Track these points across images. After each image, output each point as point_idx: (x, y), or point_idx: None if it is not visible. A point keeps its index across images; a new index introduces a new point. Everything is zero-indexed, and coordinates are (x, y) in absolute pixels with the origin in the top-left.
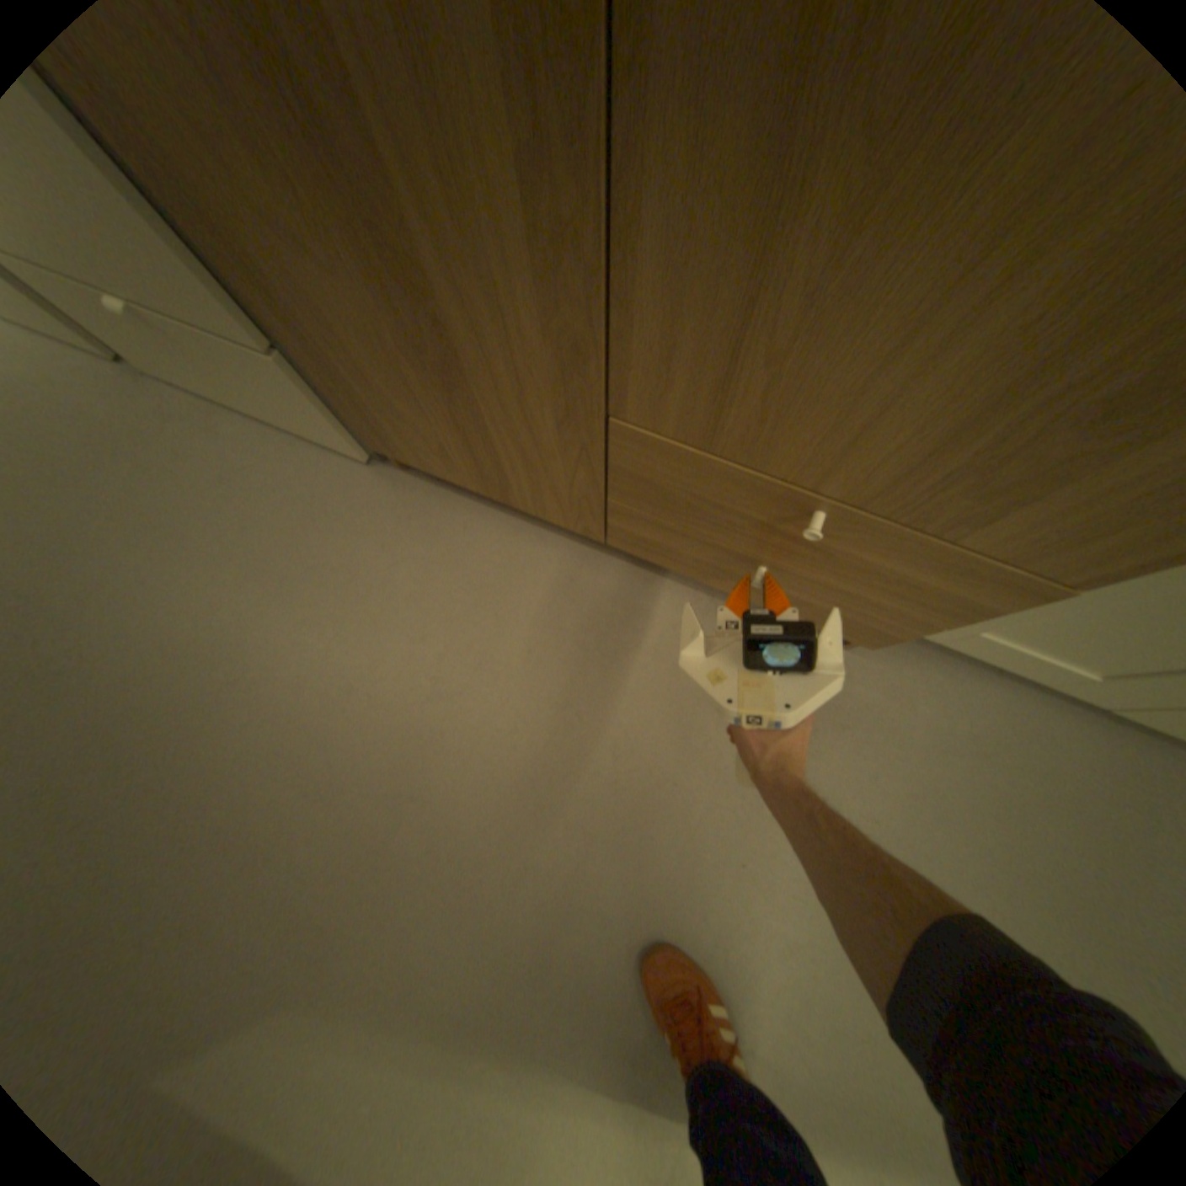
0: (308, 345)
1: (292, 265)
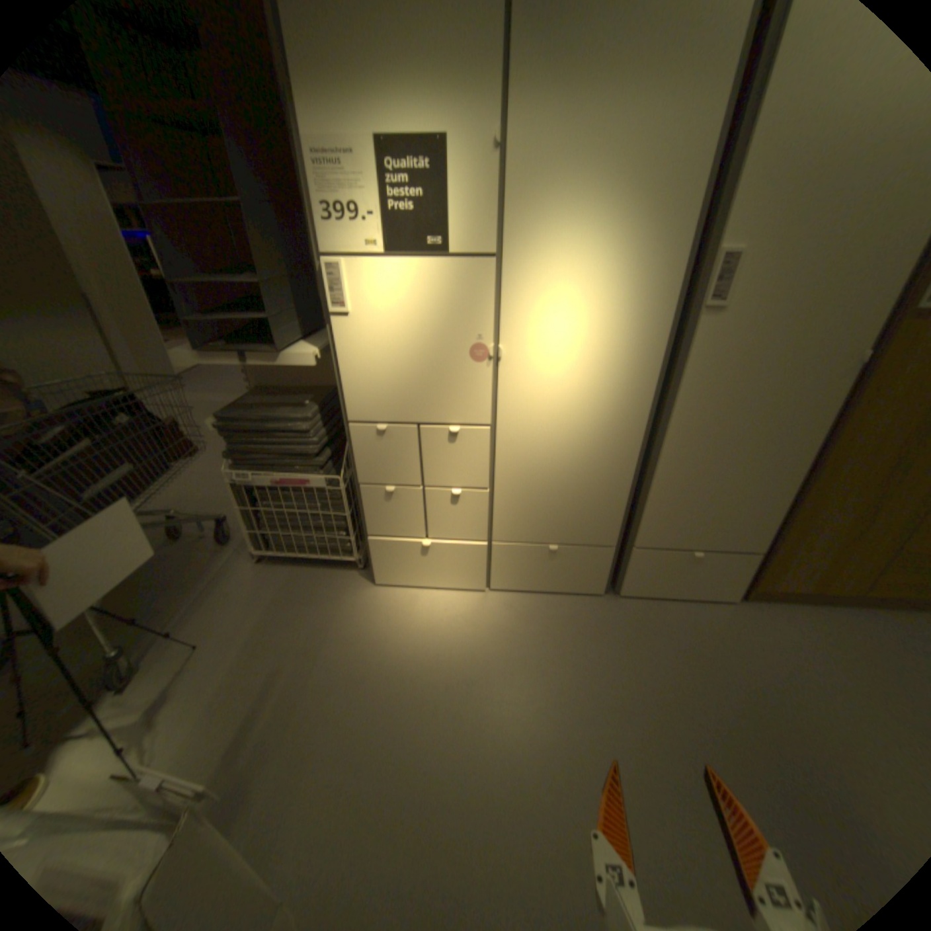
0: (797, 545)
1: (833, 519)
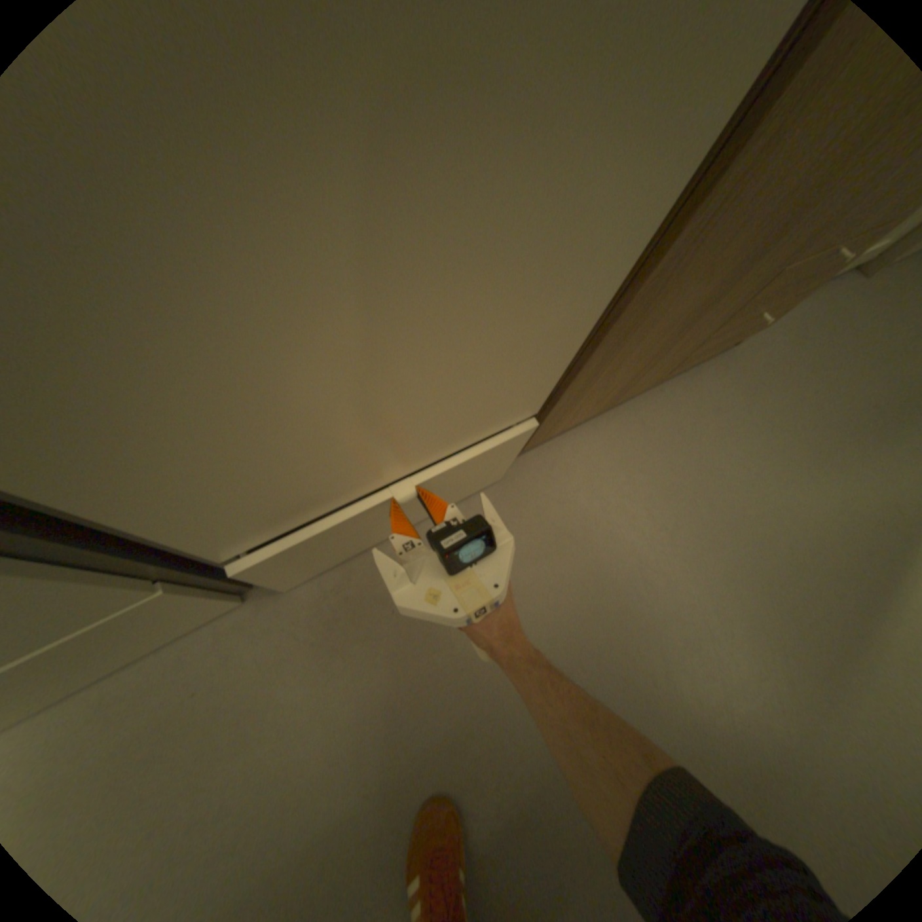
0: (597, 371)
1: (682, 296)
